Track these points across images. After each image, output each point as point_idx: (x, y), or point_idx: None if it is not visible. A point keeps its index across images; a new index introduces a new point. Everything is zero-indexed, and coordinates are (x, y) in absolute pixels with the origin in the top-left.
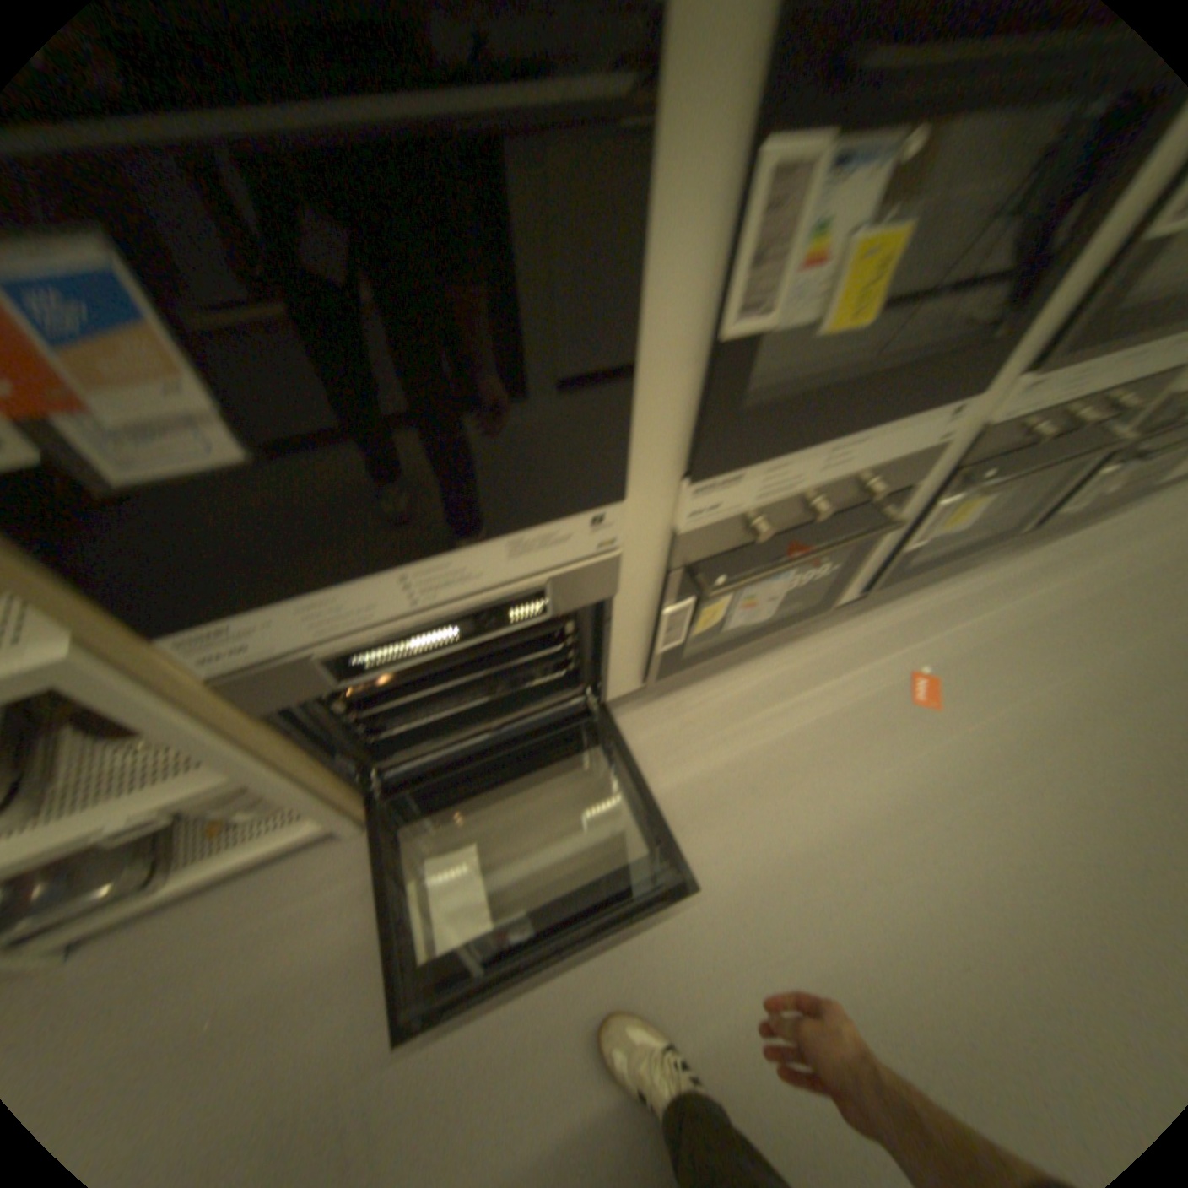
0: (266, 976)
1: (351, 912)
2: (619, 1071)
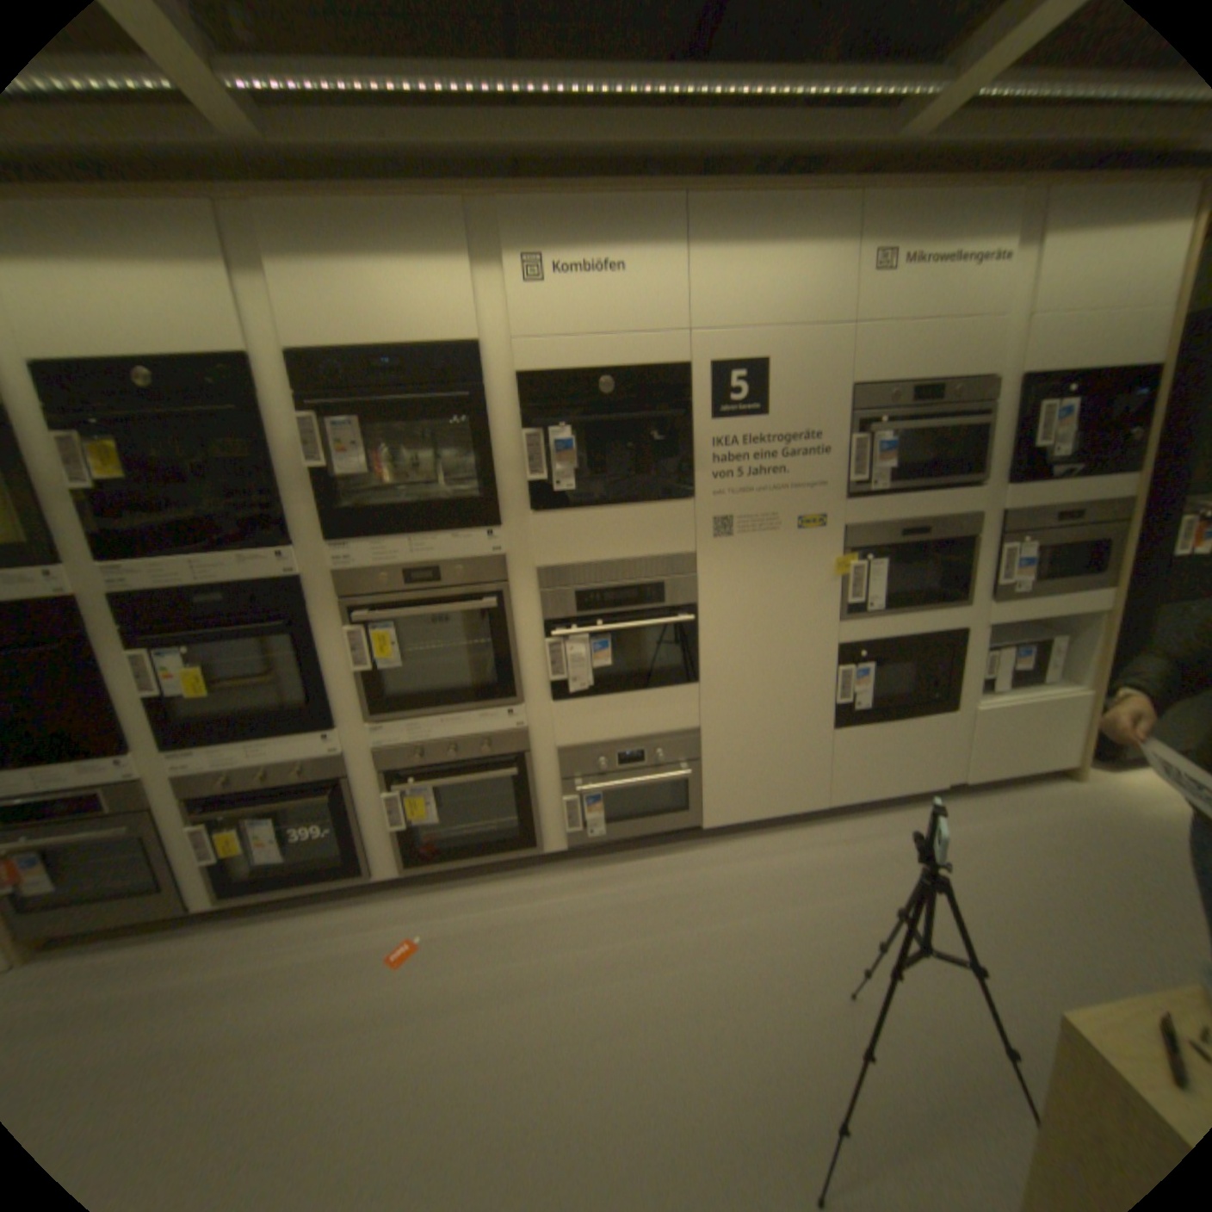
0: None
1: None
2: None
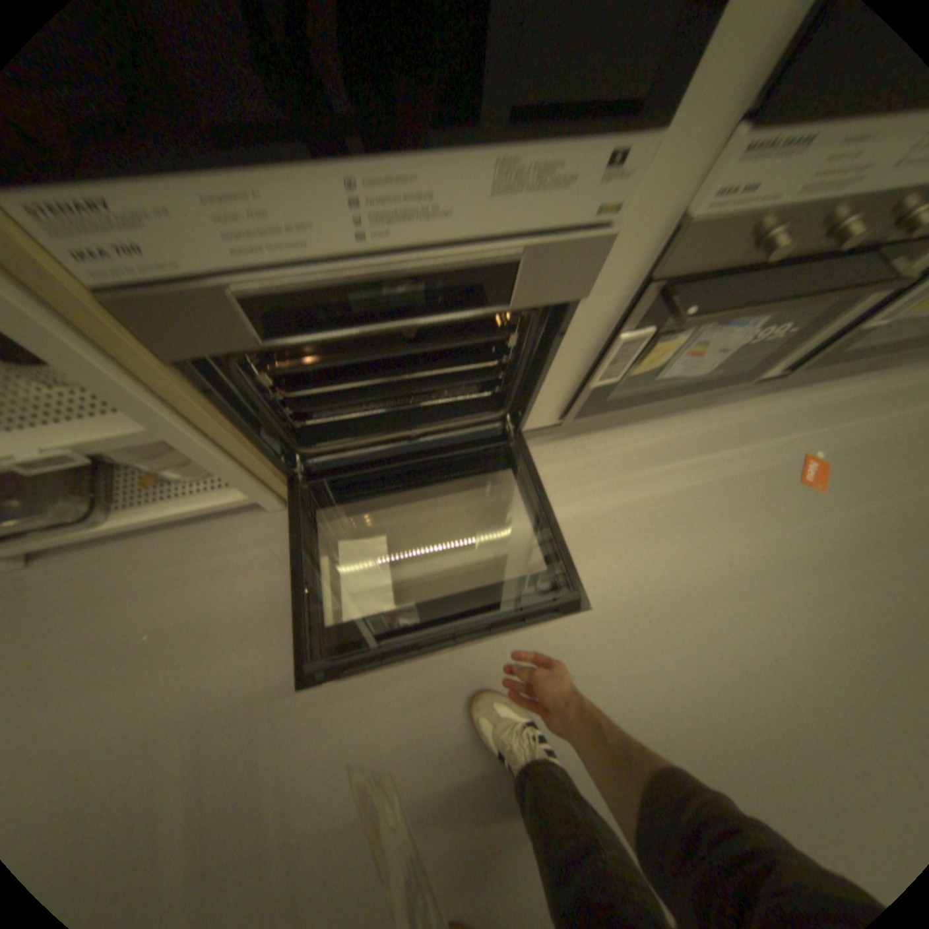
0: (194, 611)
1: (270, 573)
2: (487, 732)
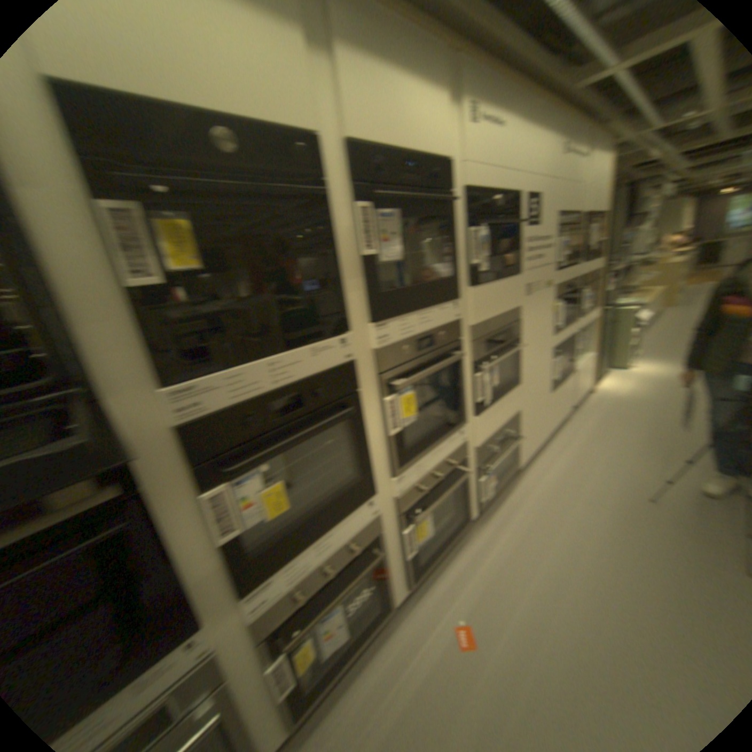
0: None
1: None
2: None
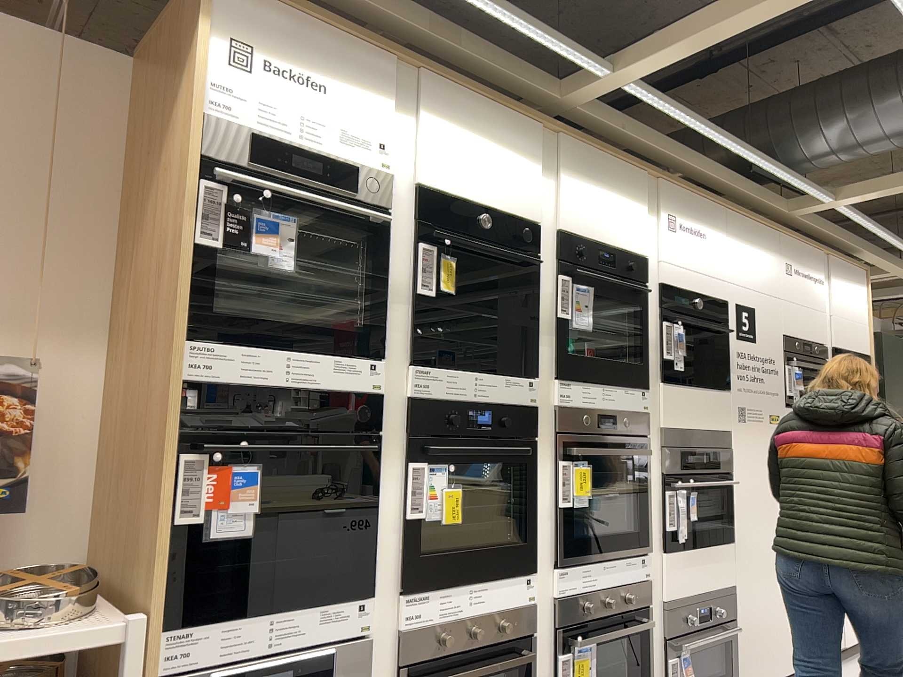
0: None
1: None
2: None
